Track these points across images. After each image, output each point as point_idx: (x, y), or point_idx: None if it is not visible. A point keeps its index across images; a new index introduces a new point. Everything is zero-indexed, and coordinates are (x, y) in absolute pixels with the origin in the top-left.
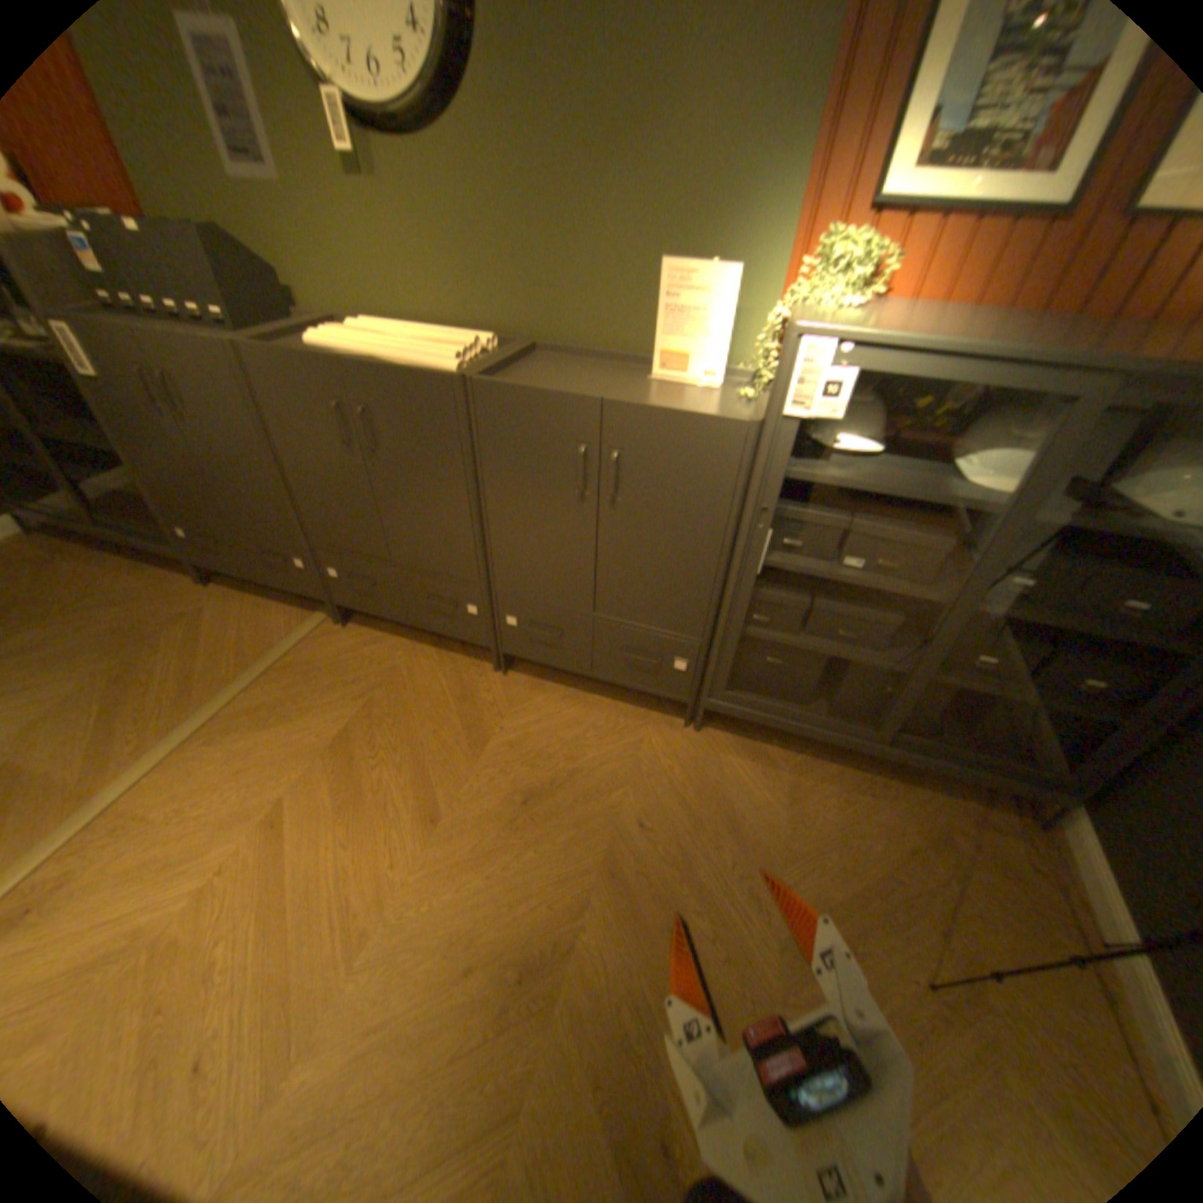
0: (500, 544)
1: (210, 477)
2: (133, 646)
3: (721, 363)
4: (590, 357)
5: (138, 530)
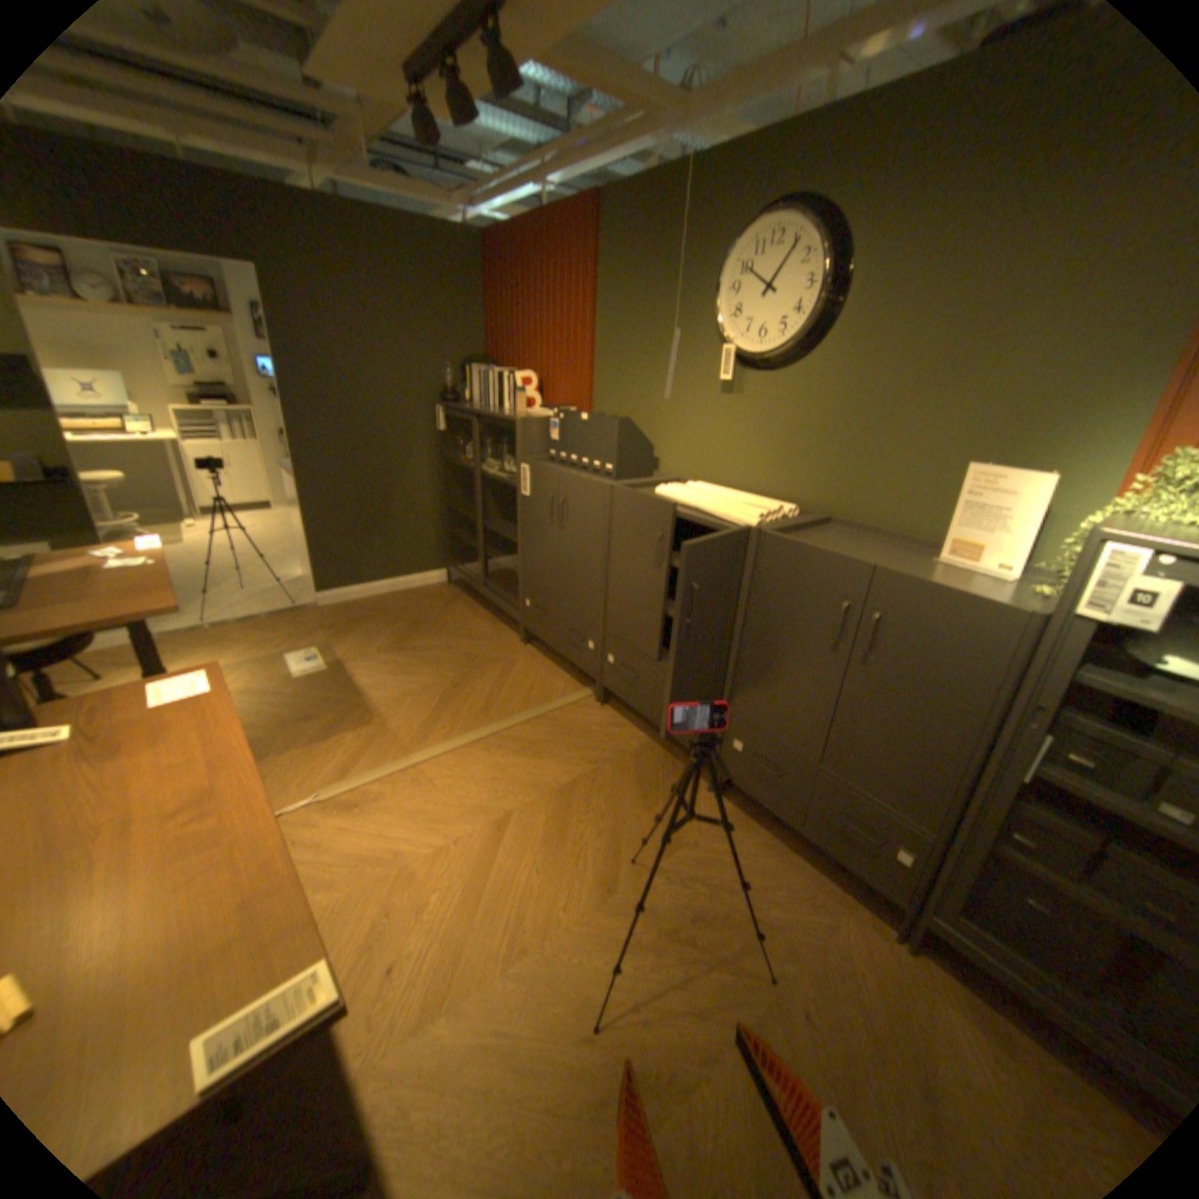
0: (751, 670)
1: (563, 569)
2: (473, 668)
3: (1025, 559)
4: (883, 534)
5: (507, 595)
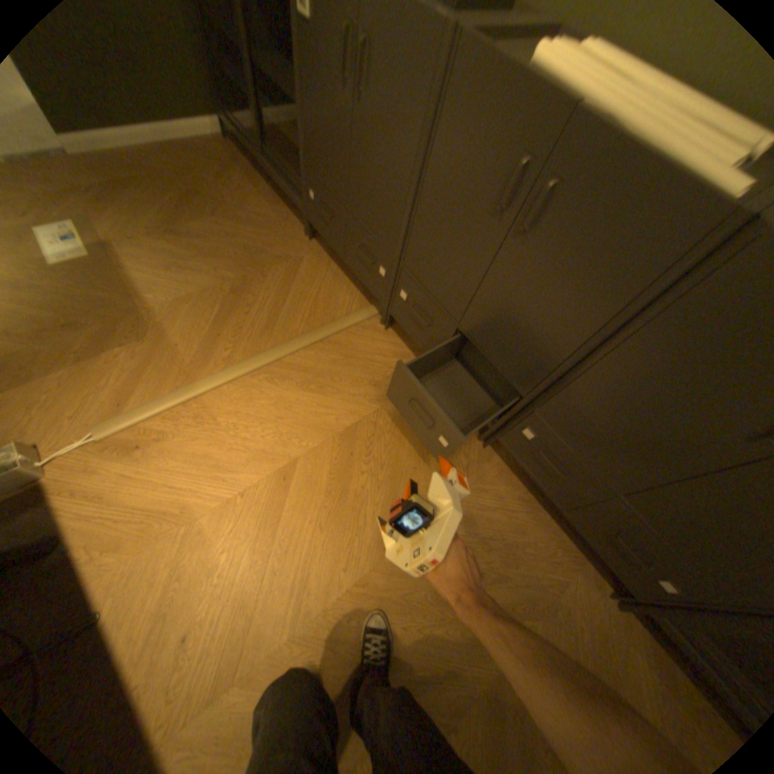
0: (585, 389)
1: (354, 164)
2: (253, 268)
3: None
4: None
5: (286, 174)
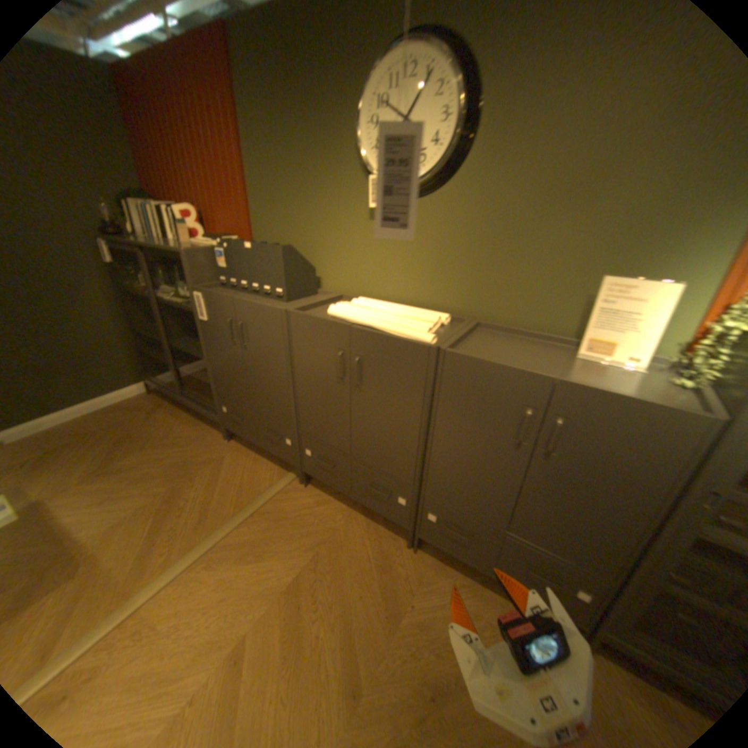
0: (438, 463)
1: (251, 381)
2: (181, 477)
3: (650, 353)
4: (522, 334)
5: (203, 401)
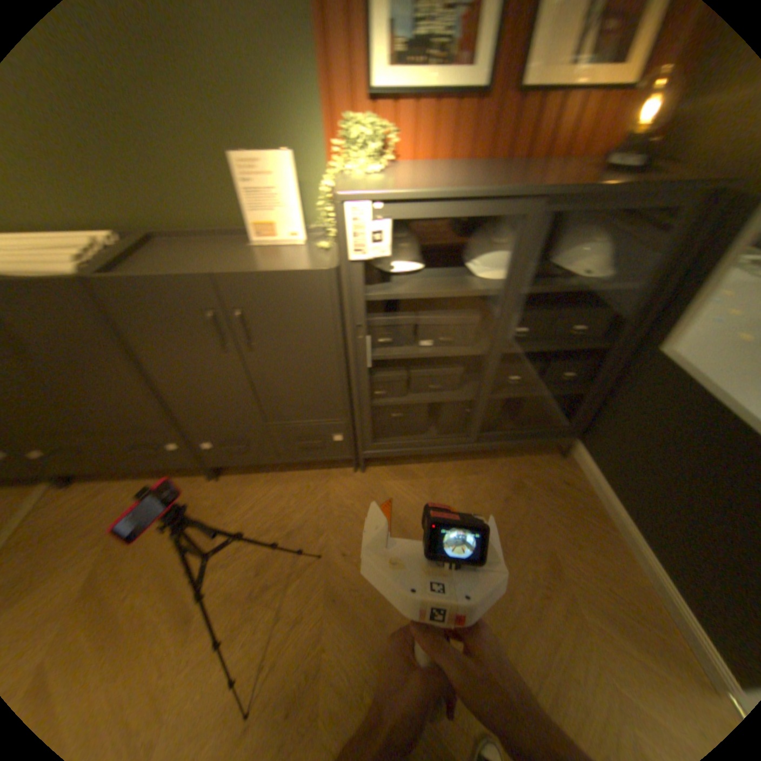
0: (172, 396)
1: None
2: None
3: (299, 224)
4: (198, 235)
5: None
